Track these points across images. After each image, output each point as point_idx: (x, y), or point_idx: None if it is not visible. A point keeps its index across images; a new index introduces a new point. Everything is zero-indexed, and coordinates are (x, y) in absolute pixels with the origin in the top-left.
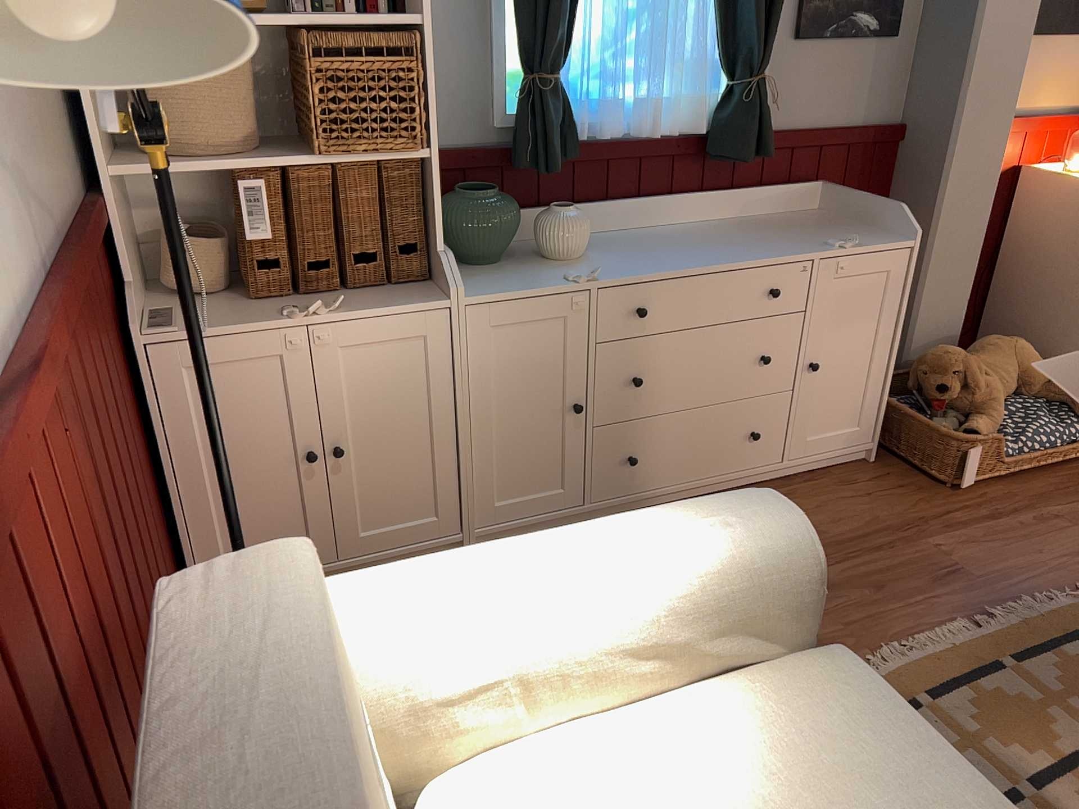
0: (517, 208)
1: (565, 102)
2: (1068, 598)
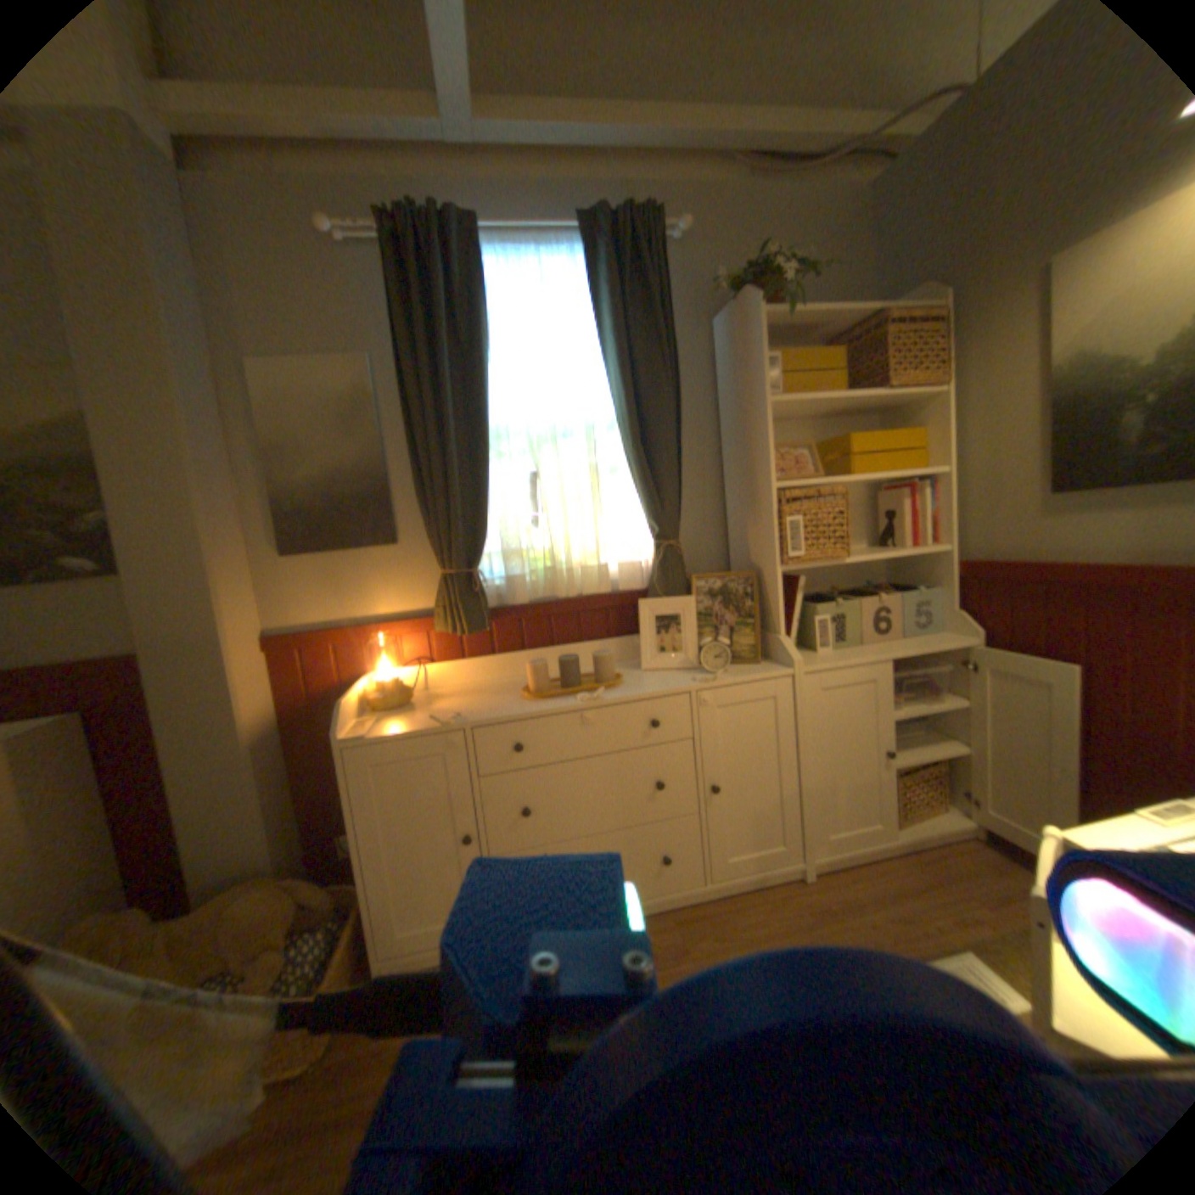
0: None
1: None
2: None
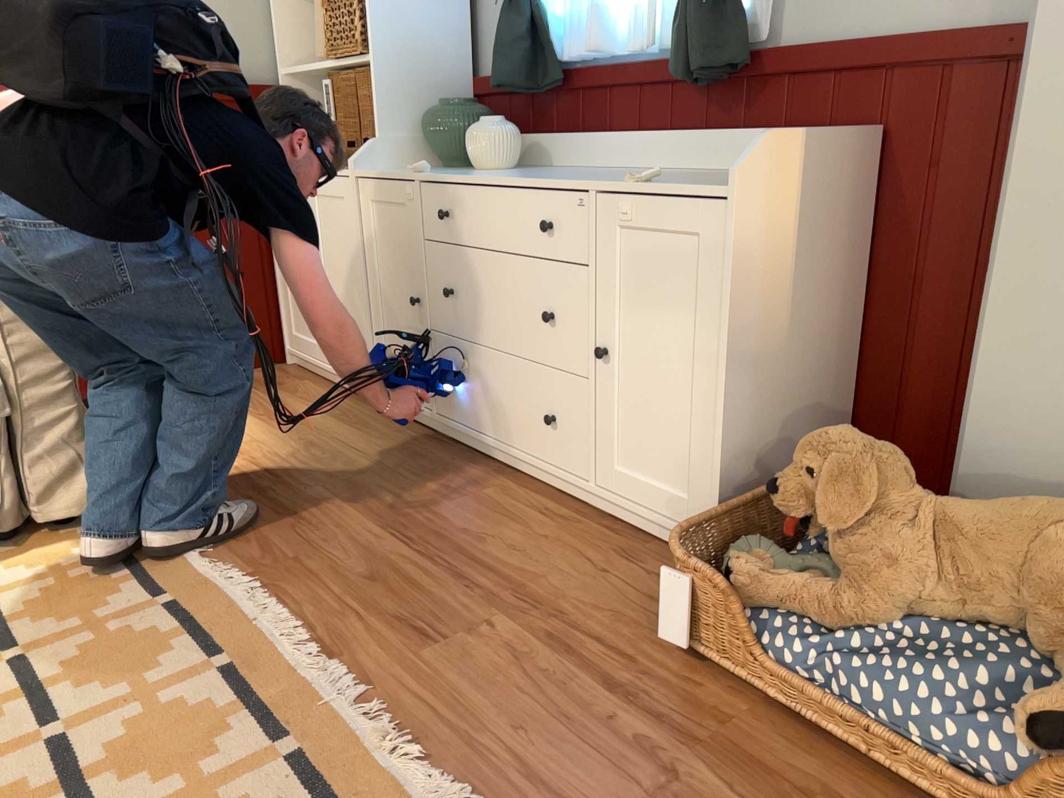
0: (464, 120)
1: (535, 22)
2: (375, 733)
